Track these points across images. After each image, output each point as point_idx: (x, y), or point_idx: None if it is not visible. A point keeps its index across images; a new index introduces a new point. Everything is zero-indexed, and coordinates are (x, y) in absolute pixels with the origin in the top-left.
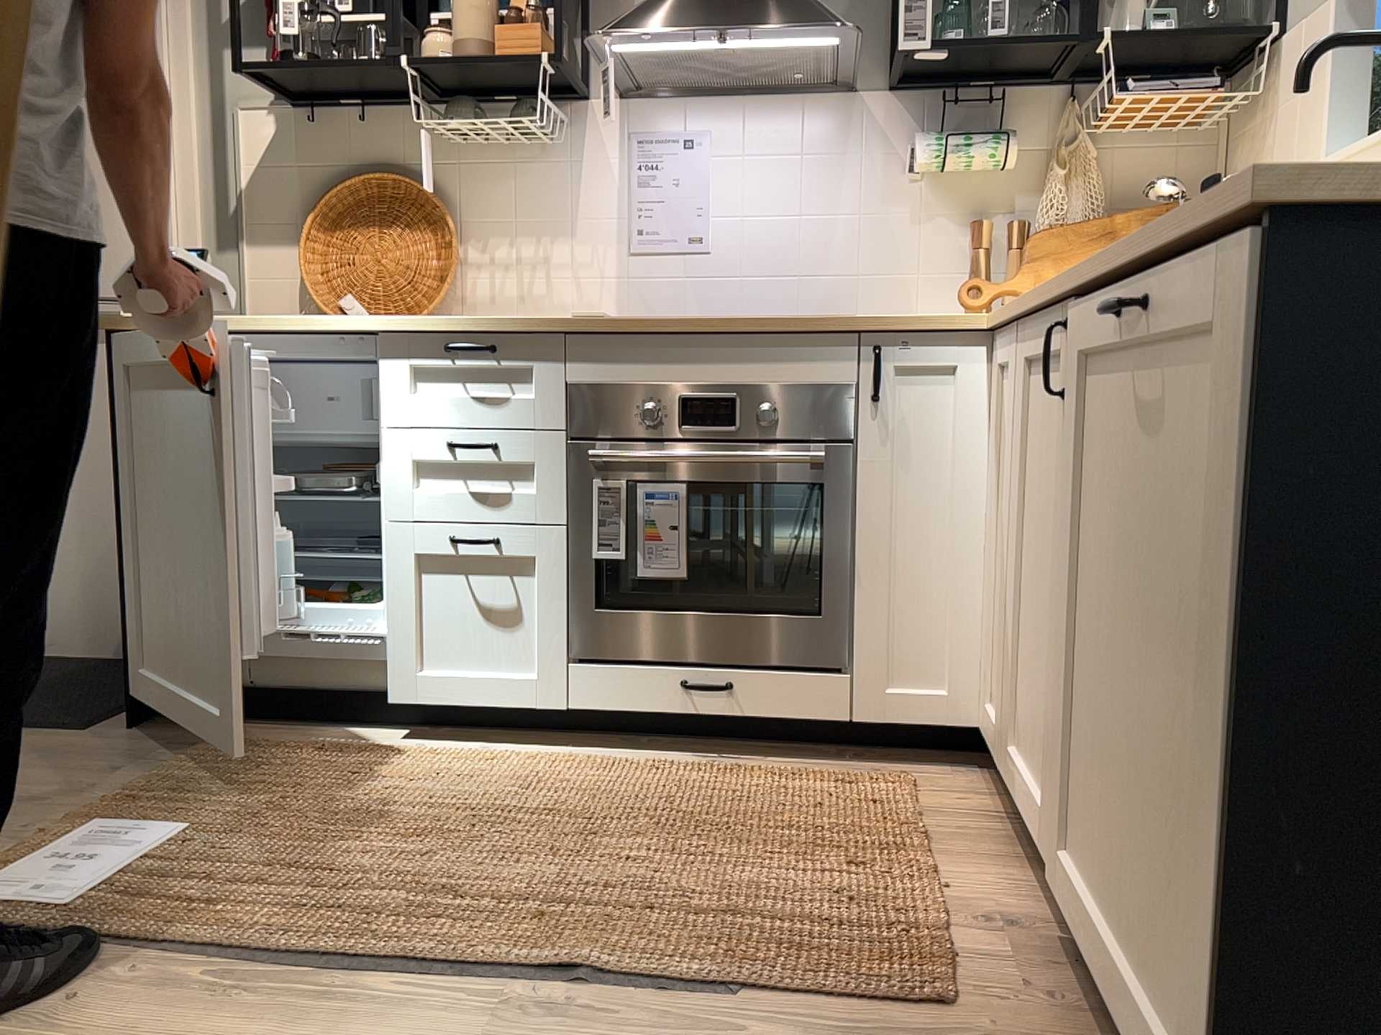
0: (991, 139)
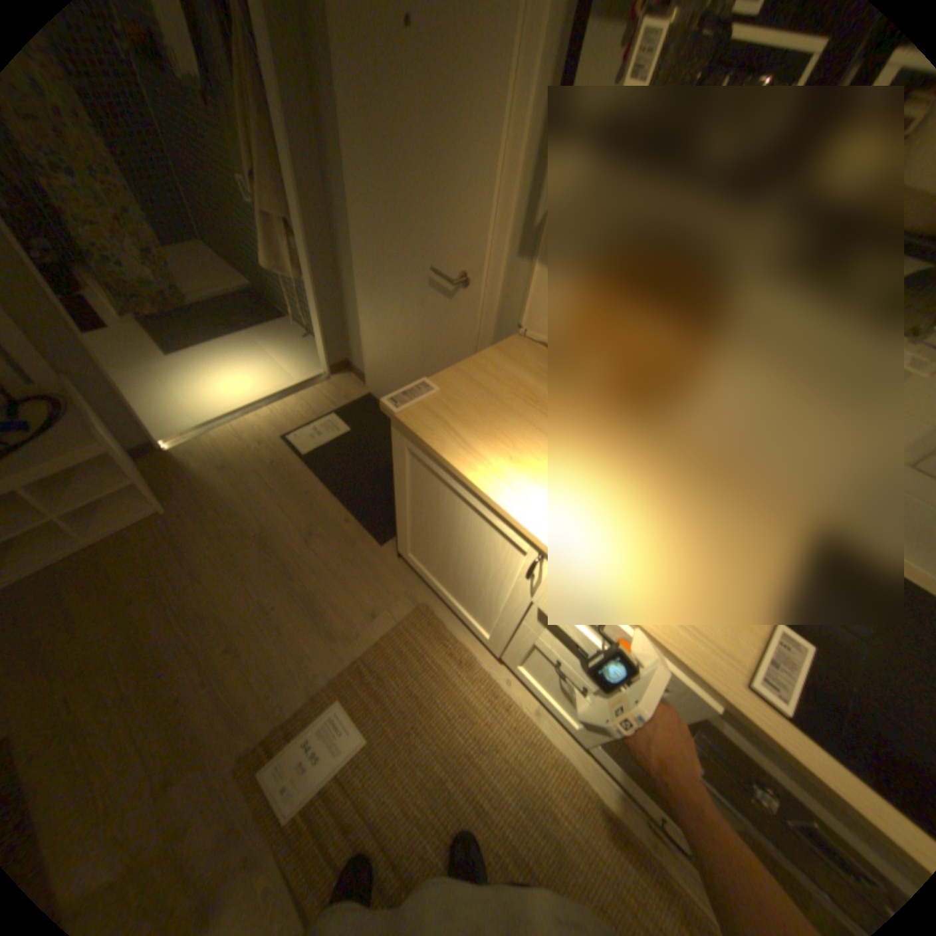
0: None
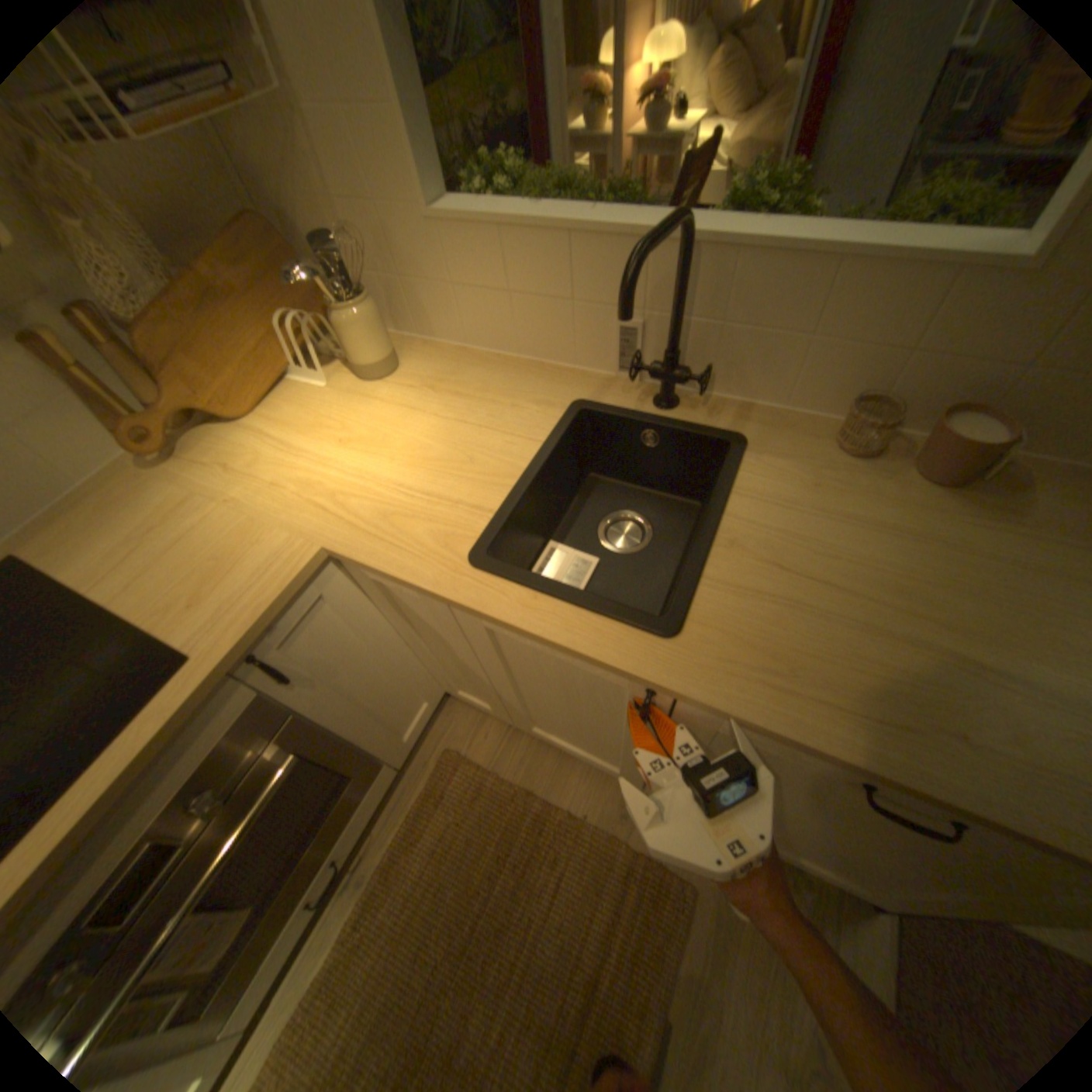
0: None
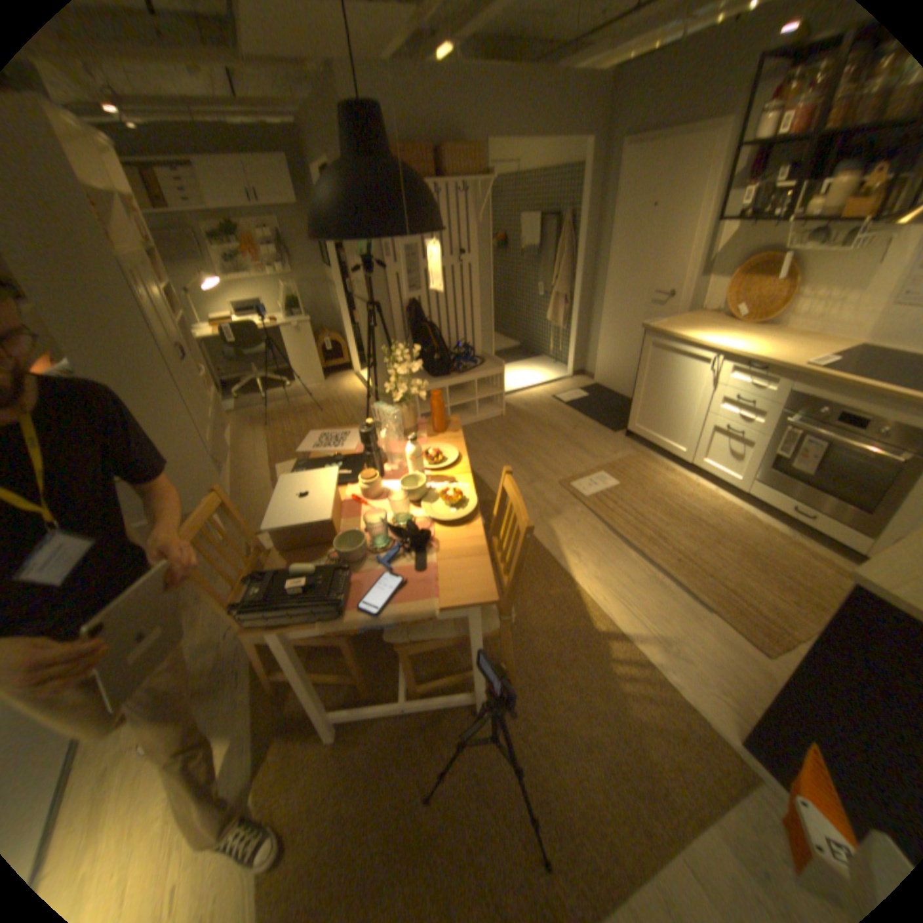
0: None
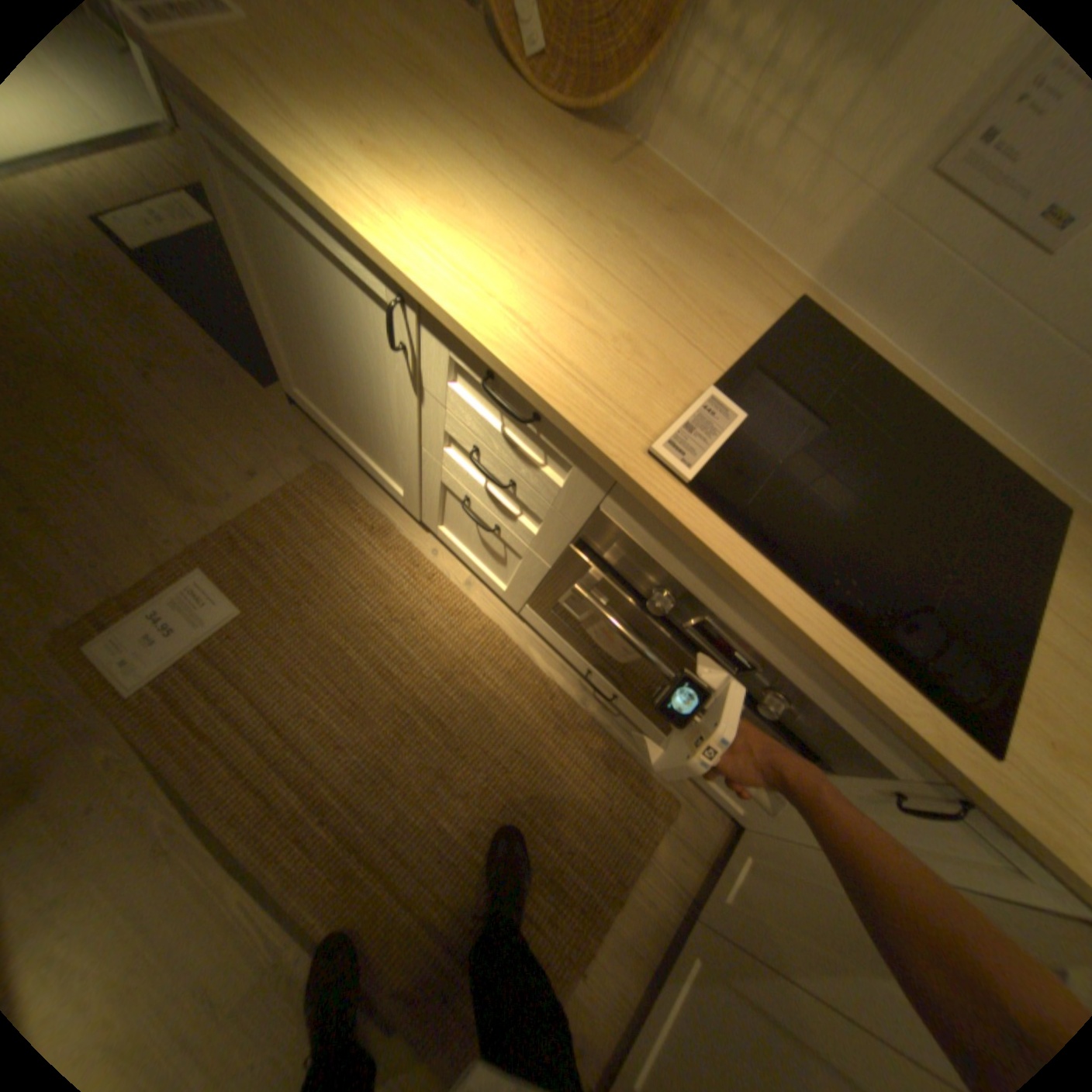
0: None
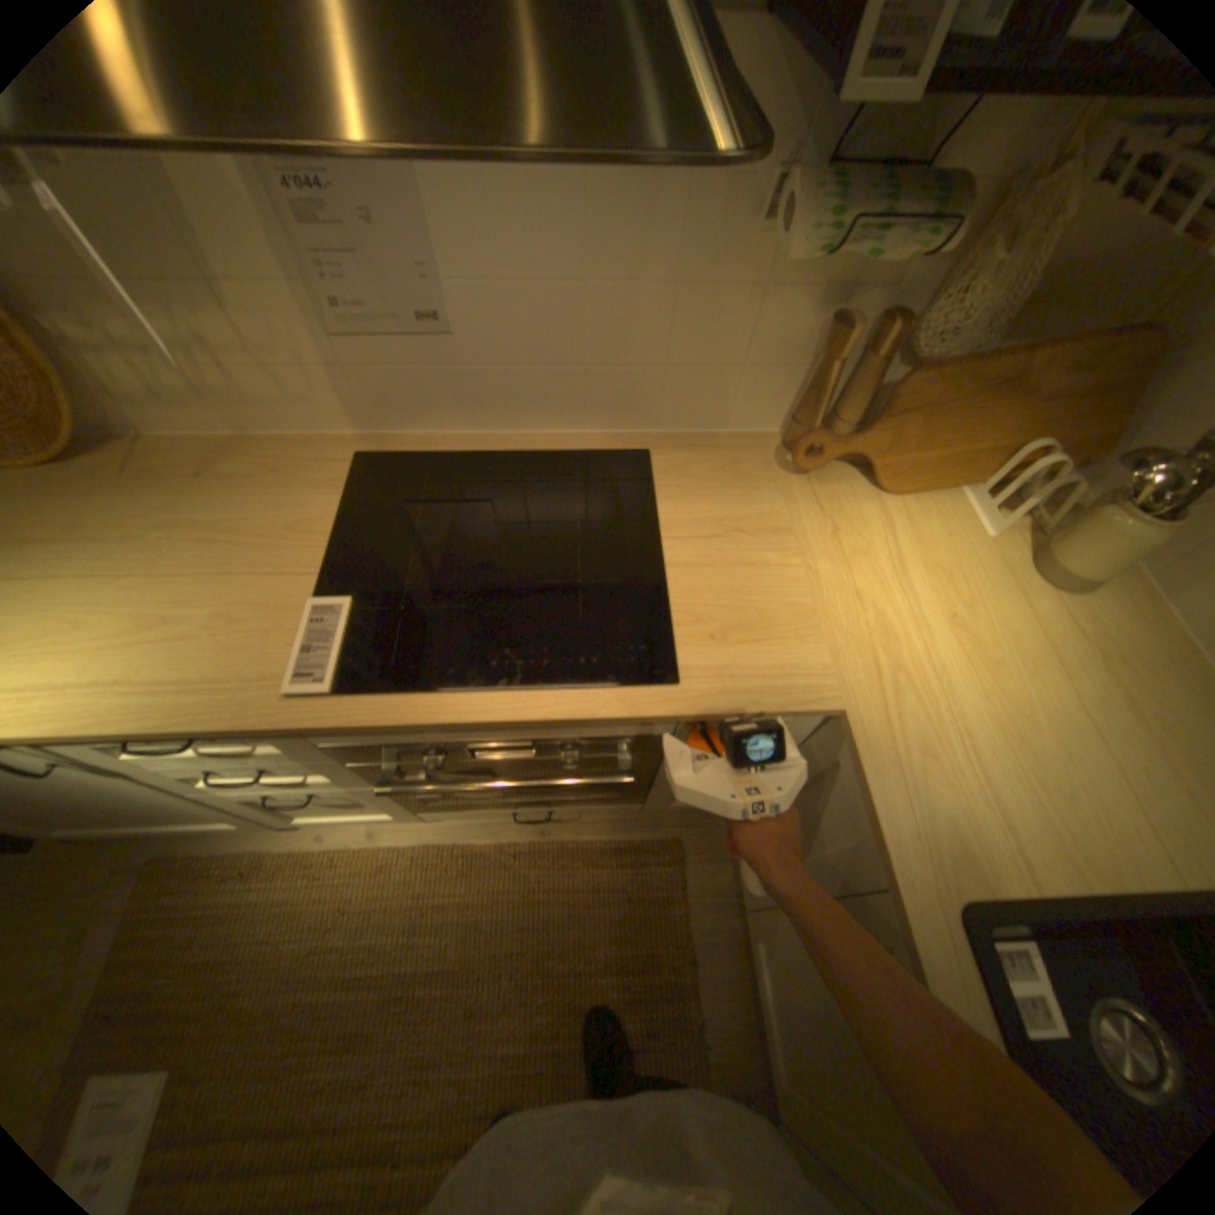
0: (937, 213)
